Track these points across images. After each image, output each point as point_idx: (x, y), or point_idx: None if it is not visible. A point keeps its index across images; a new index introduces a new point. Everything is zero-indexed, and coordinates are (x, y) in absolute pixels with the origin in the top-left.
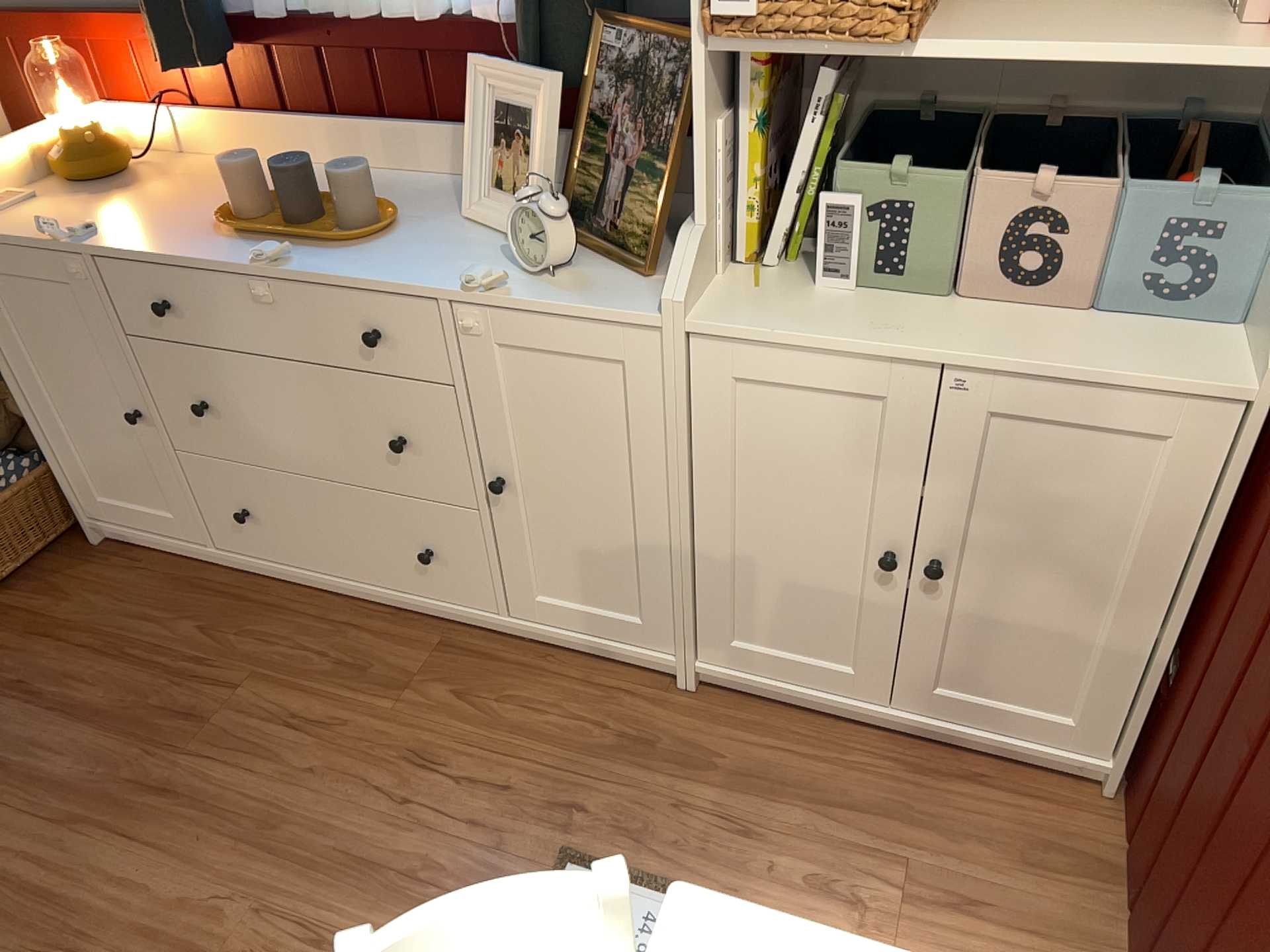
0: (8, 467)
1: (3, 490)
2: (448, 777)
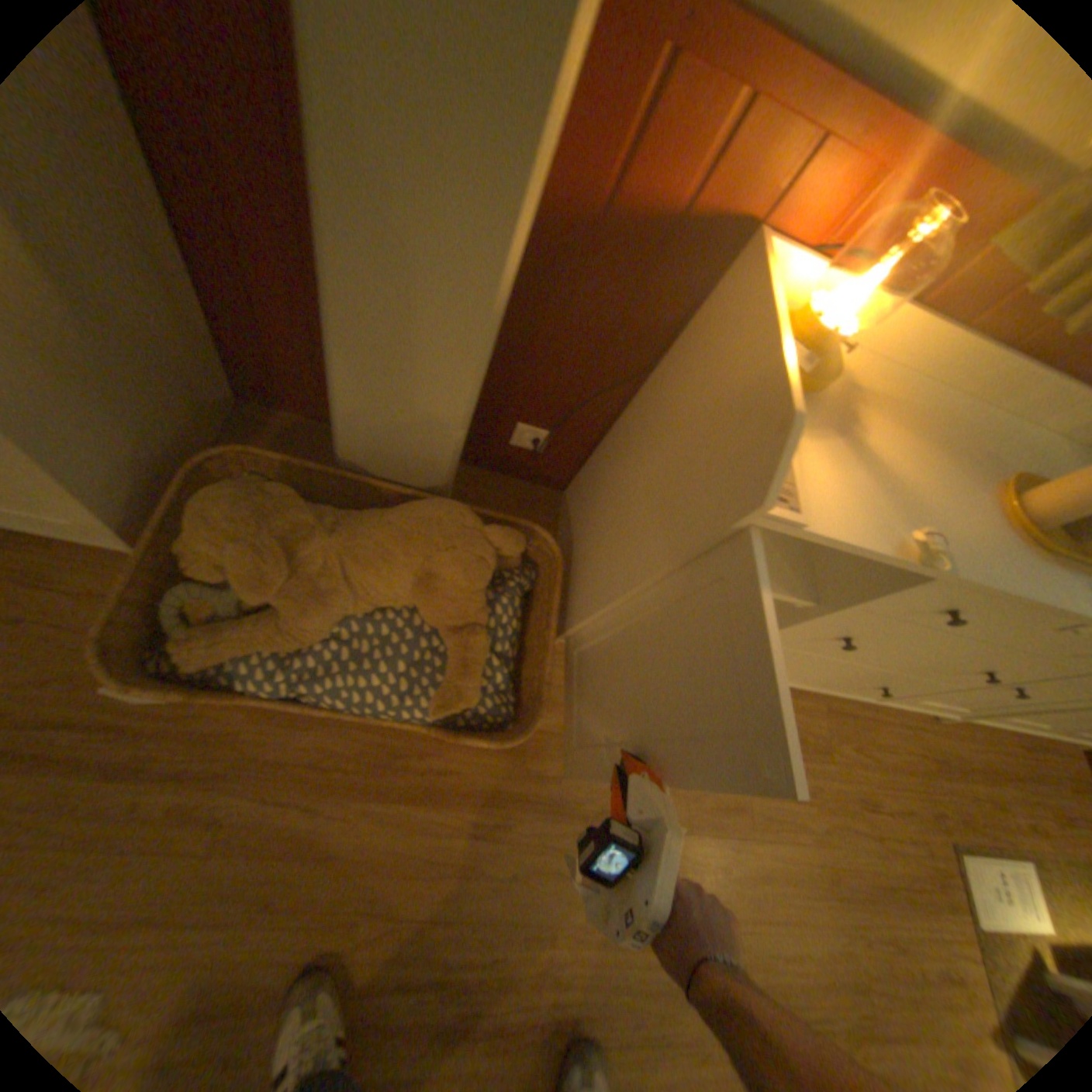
0: (499, 616)
1: (505, 643)
2: (888, 821)
